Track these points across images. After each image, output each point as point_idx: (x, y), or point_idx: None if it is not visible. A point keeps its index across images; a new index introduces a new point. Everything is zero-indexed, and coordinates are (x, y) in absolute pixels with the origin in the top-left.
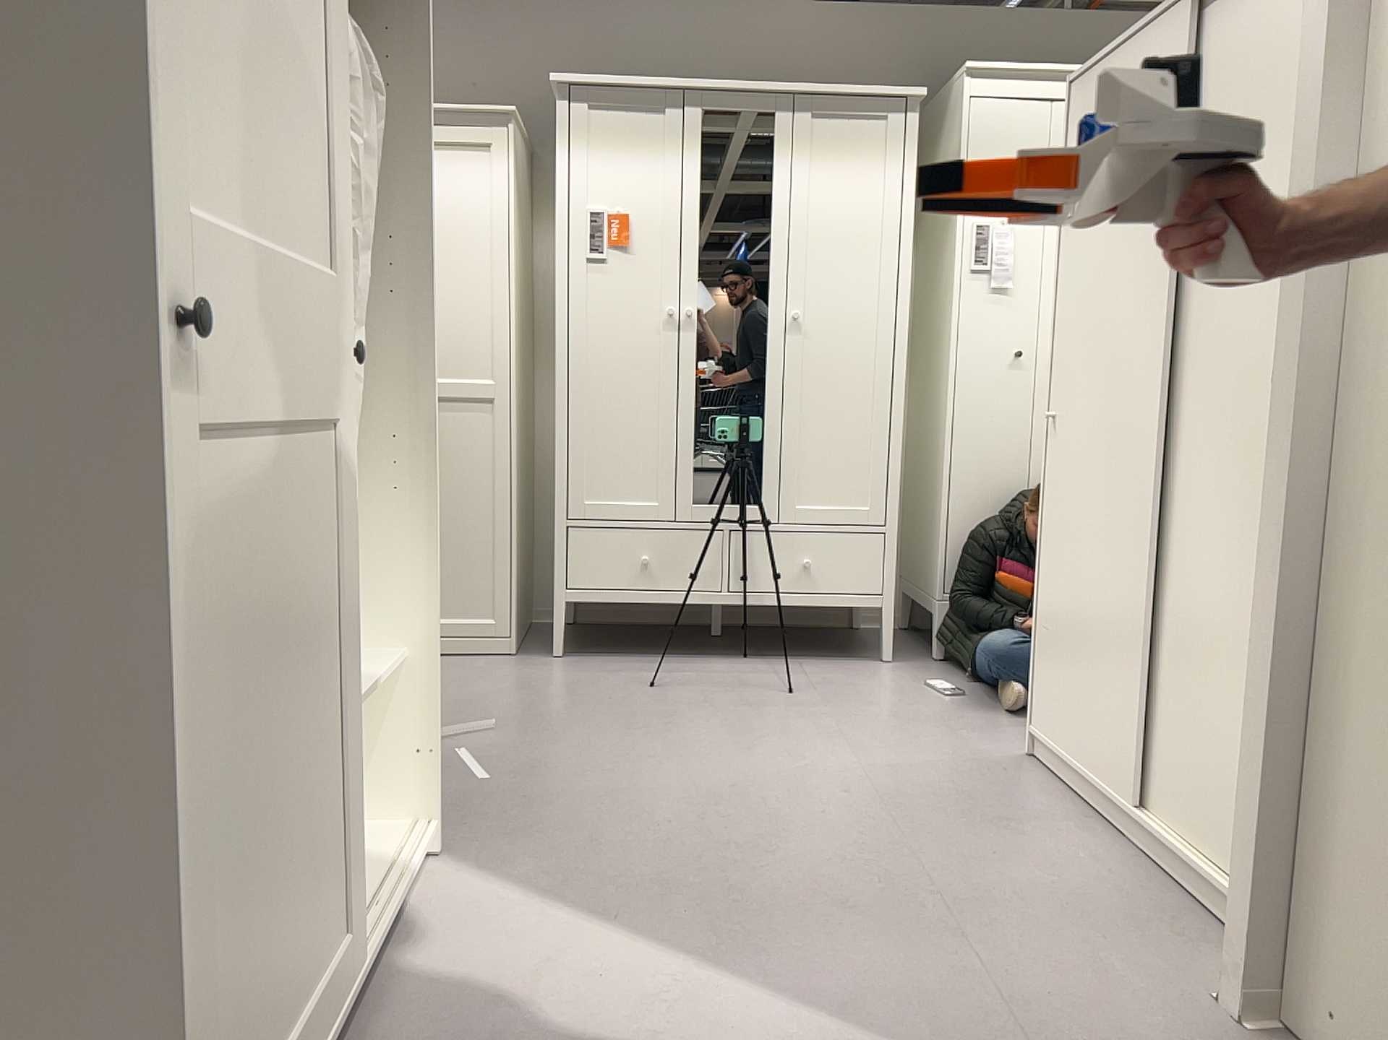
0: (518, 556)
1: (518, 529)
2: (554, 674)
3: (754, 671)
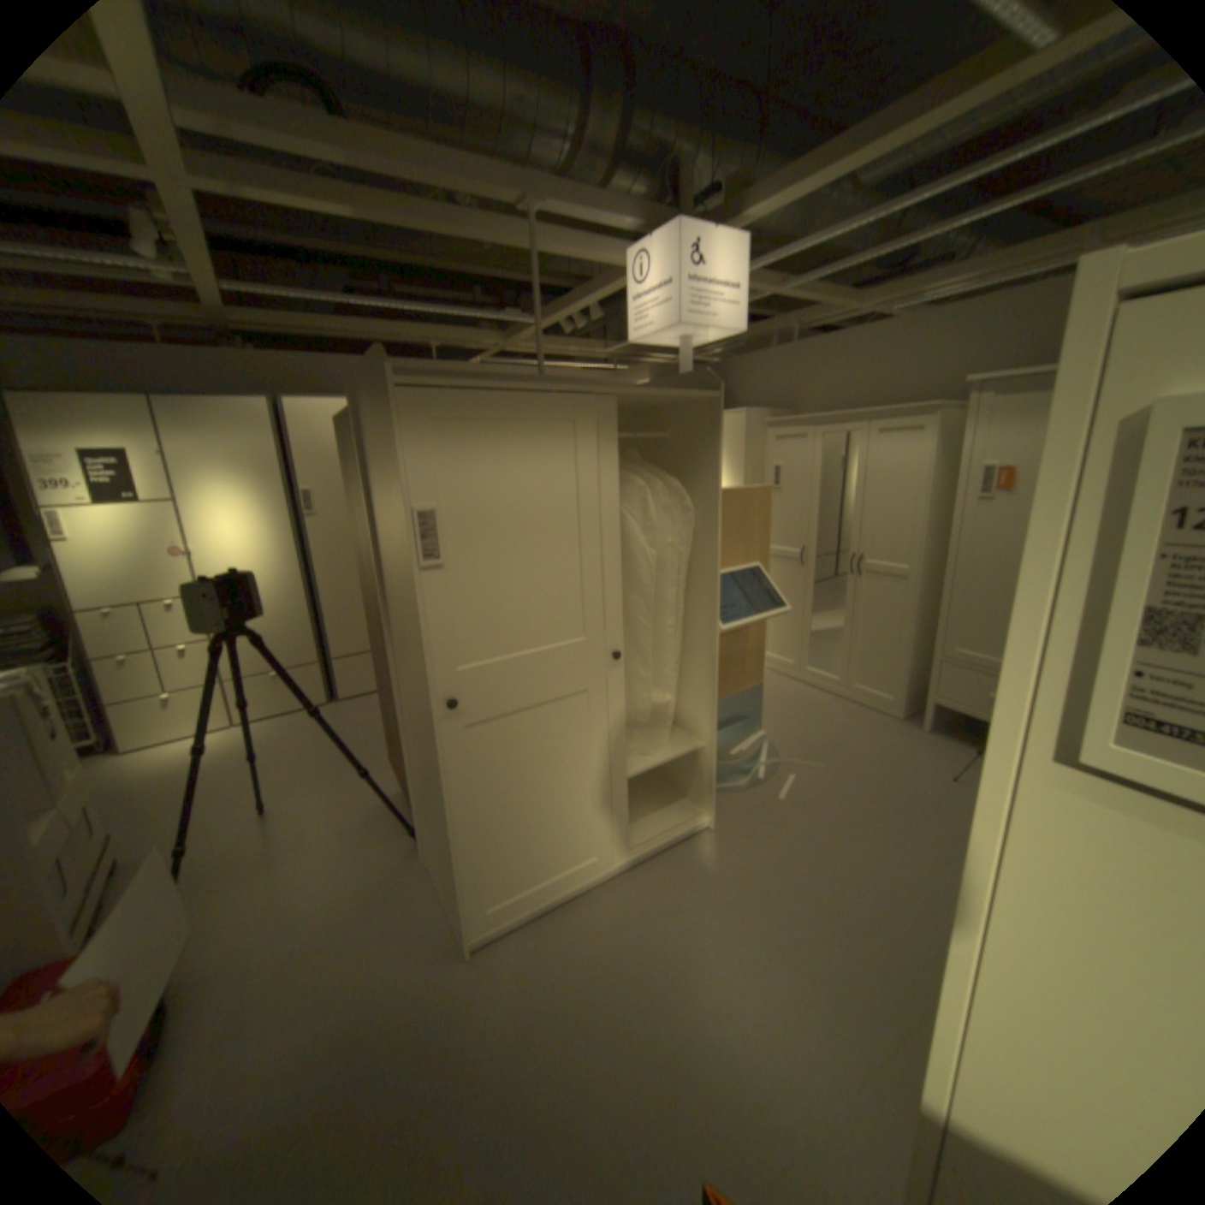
0: (915, 667)
1: (917, 652)
2: (907, 744)
3: None
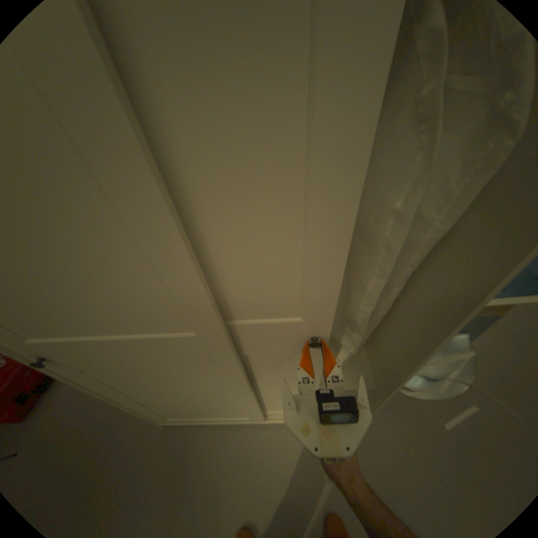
0: None
1: None
2: None
3: None
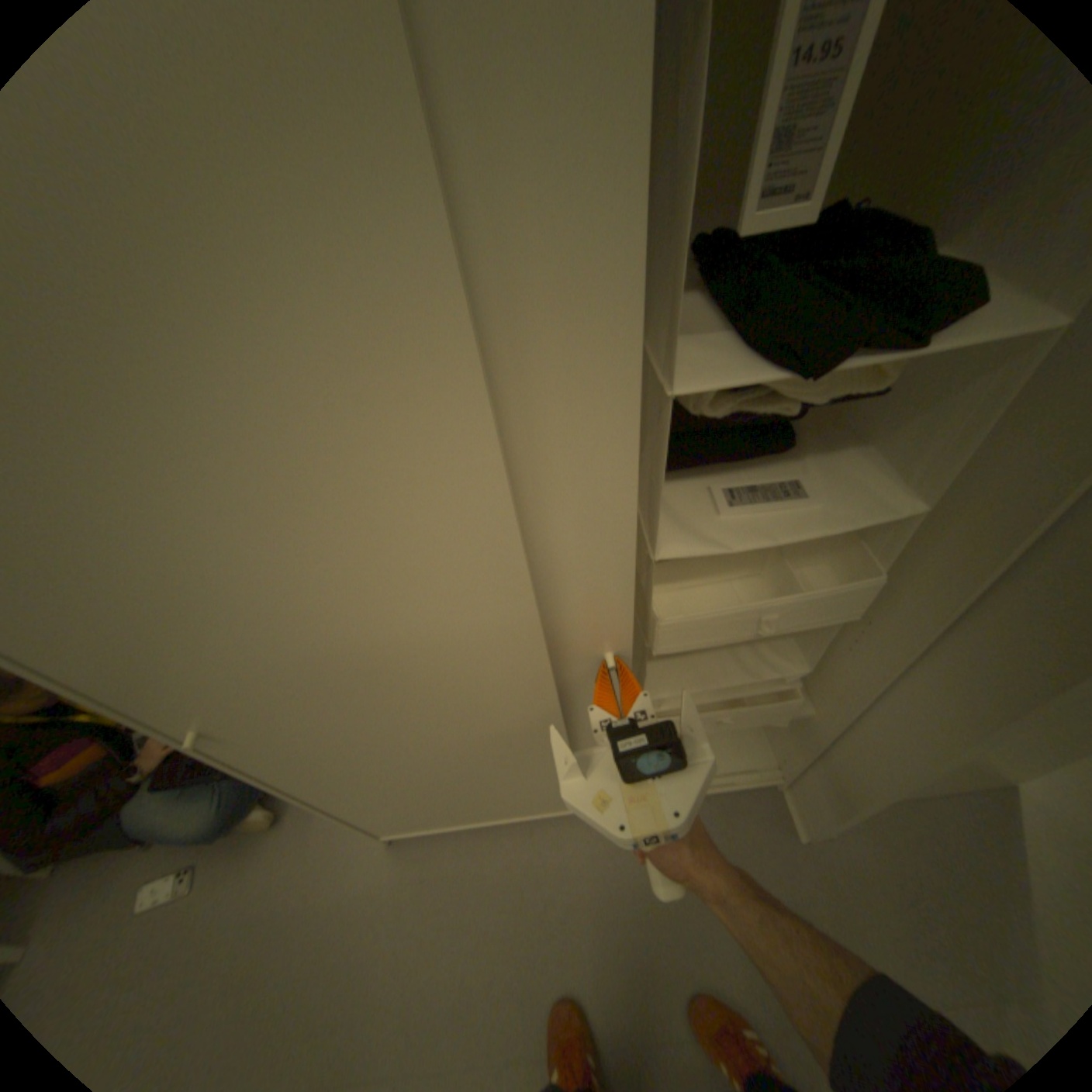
0: None
1: None
2: None
3: None
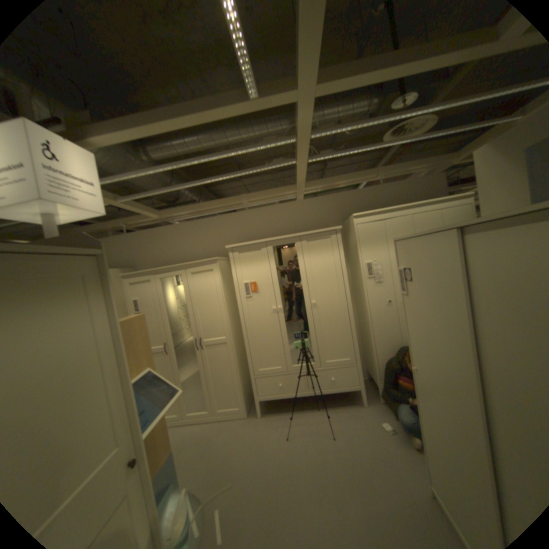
0: (243, 386)
1: (241, 378)
2: (257, 432)
3: (321, 421)
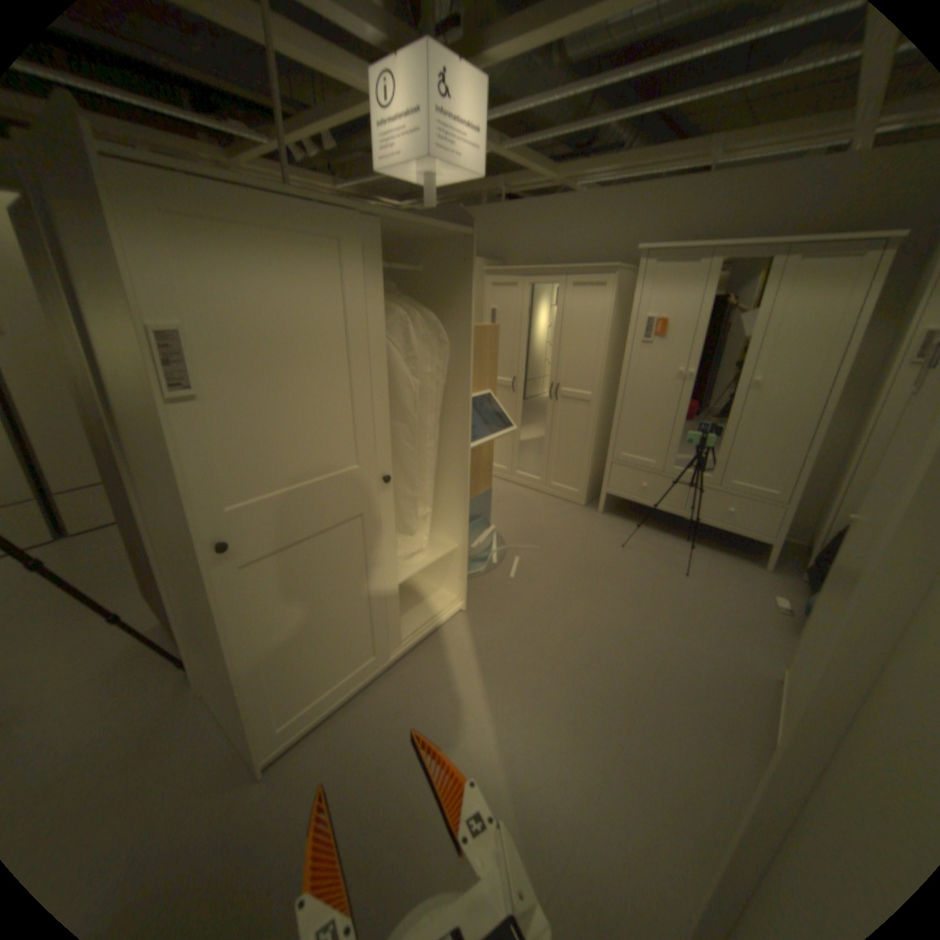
0: (593, 467)
1: (594, 456)
2: (589, 523)
3: (683, 552)
